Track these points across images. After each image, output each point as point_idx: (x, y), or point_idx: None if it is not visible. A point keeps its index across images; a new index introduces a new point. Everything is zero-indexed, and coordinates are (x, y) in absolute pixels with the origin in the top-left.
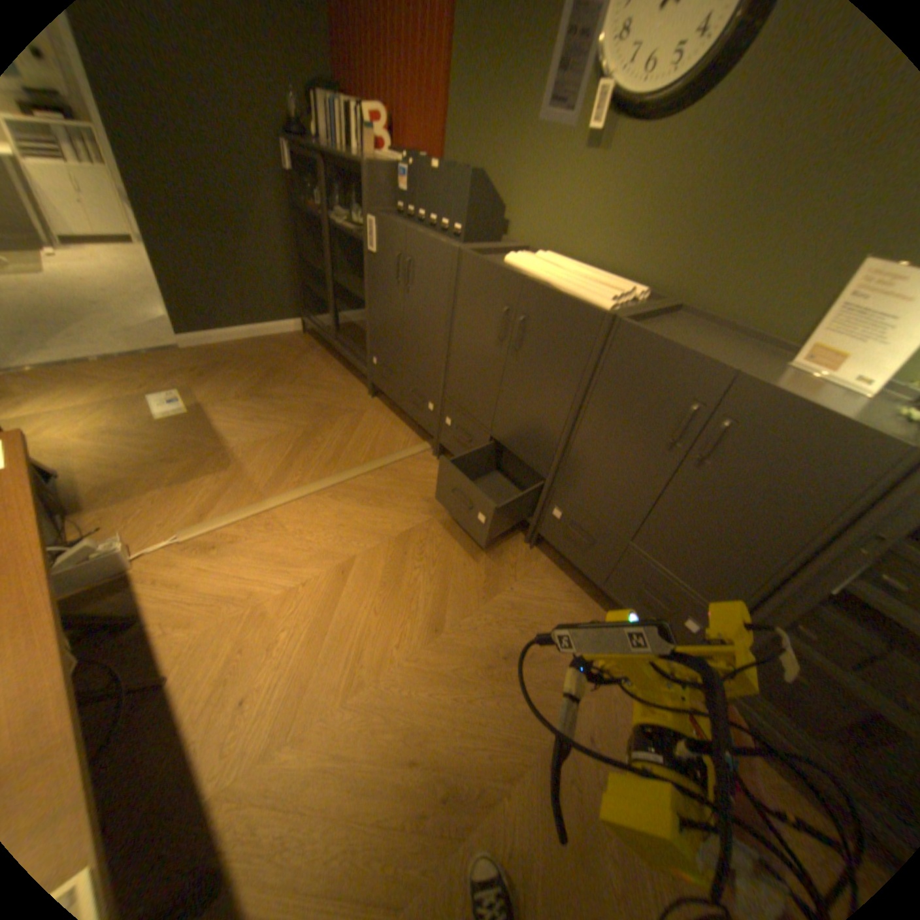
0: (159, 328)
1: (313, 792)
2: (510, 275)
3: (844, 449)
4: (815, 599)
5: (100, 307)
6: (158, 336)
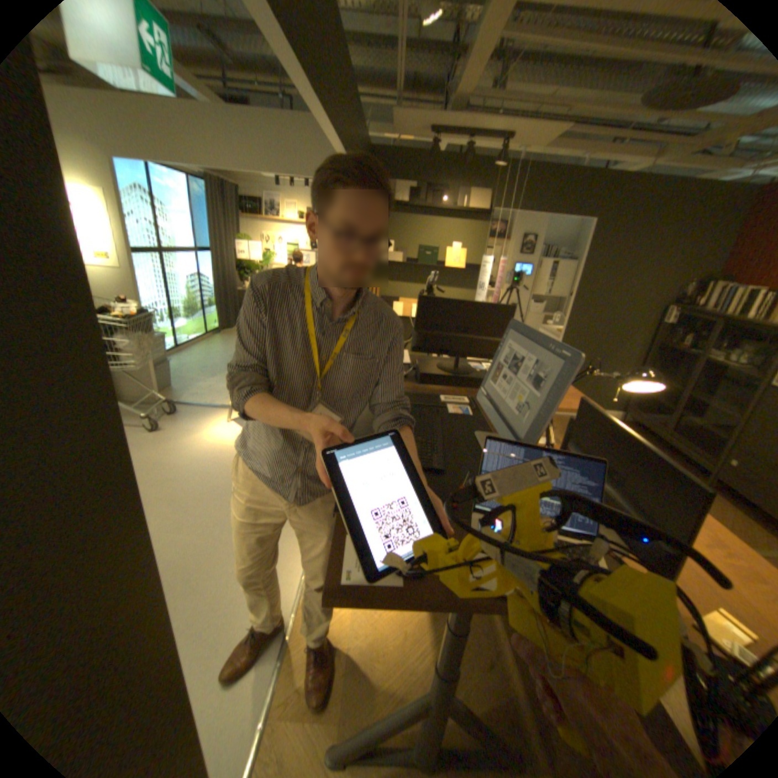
0: None
1: None
2: None
3: None
4: None
5: None
6: None
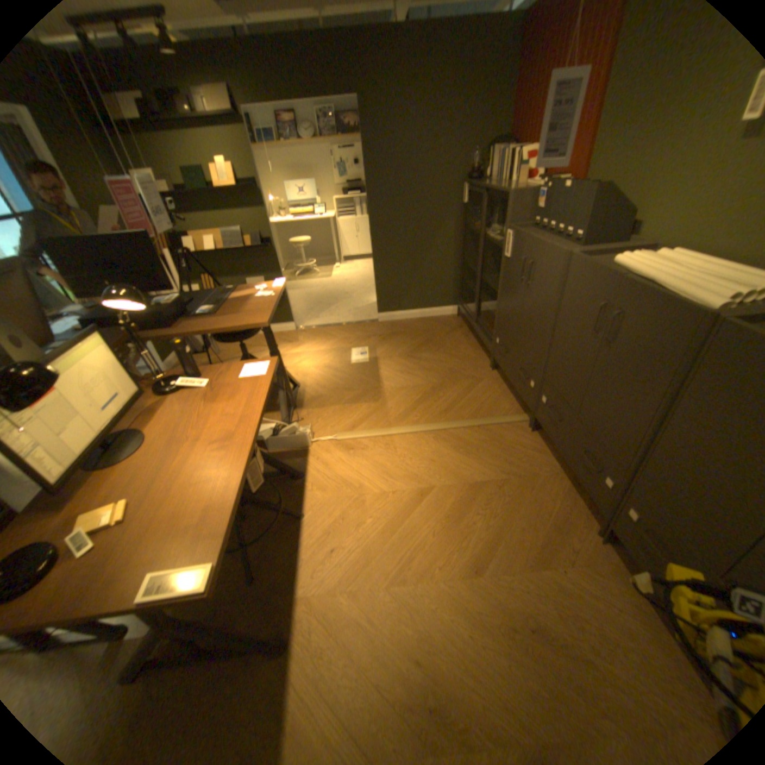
0: (371, 310)
1: (348, 635)
2: (610, 274)
3: None
4: None
5: (348, 297)
6: (369, 314)
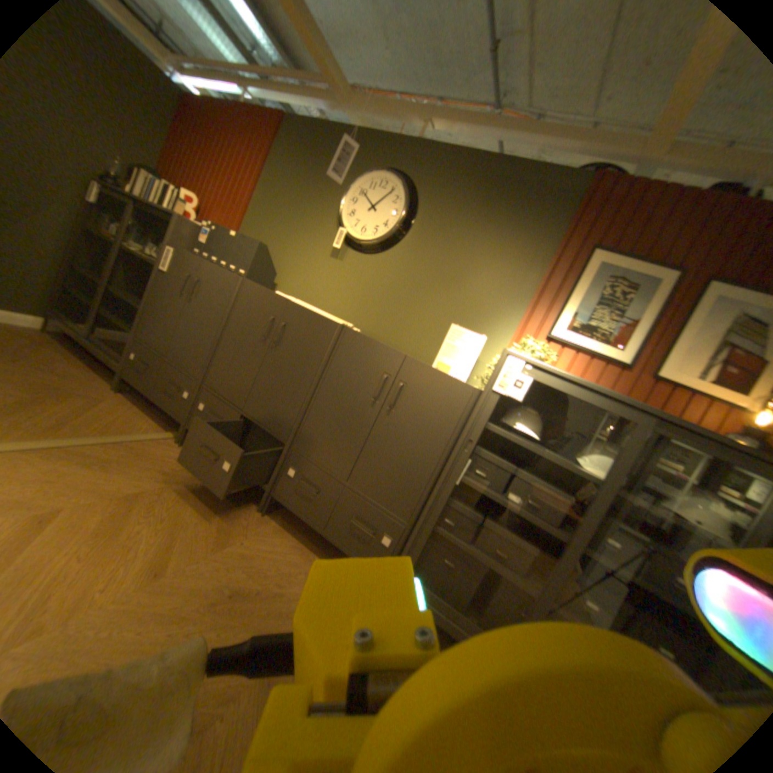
0: None
1: None
2: (278, 297)
3: (451, 391)
4: (450, 487)
5: None
6: None
